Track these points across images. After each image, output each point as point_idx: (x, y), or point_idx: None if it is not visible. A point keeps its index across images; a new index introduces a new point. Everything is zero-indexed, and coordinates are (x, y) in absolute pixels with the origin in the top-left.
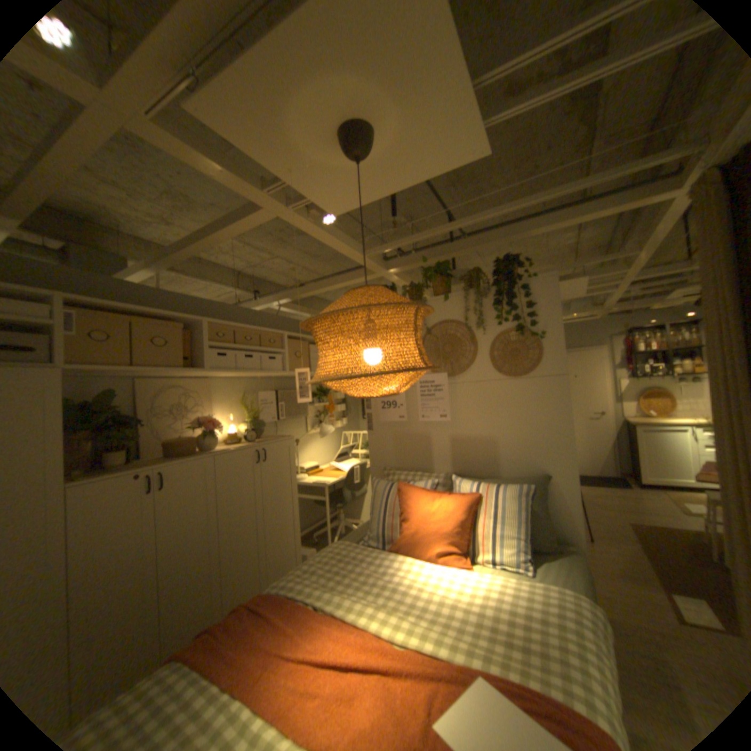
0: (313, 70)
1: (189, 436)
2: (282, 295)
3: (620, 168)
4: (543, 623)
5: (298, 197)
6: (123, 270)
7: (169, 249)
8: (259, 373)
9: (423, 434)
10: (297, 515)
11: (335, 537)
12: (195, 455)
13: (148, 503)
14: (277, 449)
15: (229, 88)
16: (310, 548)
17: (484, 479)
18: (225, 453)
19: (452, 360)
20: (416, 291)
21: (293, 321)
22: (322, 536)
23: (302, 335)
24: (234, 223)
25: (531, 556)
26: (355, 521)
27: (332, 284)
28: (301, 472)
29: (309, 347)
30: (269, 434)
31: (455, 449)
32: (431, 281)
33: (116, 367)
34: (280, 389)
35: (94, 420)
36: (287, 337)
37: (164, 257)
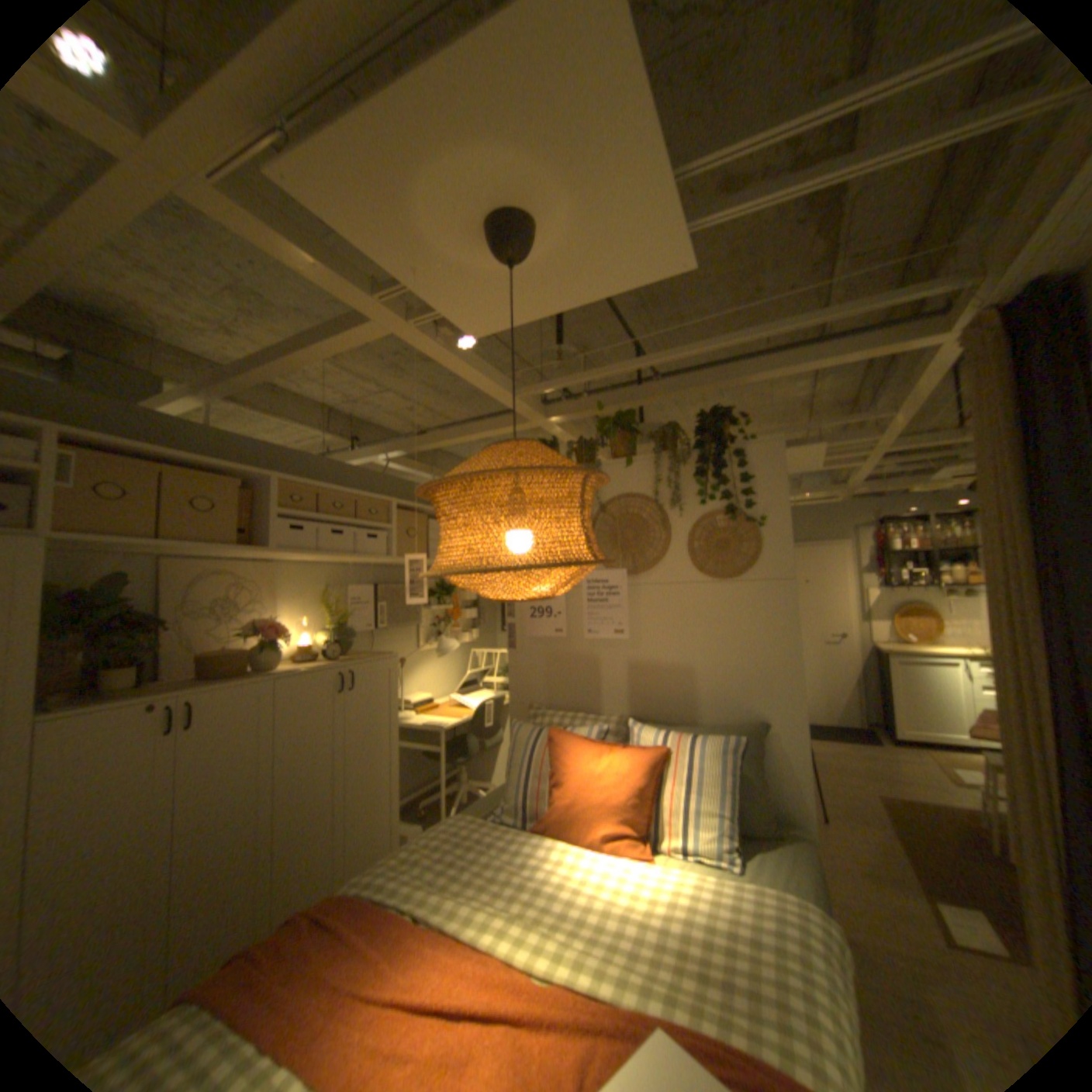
0: (454, 137)
1: (237, 647)
2: (392, 446)
3: (870, 300)
4: (754, 945)
5: (424, 309)
6: (156, 396)
7: (228, 369)
8: (352, 557)
9: (588, 657)
10: (396, 774)
11: (451, 809)
12: (244, 678)
13: (165, 750)
14: (371, 672)
15: (333, 152)
16: (413, 824)
17: (674, 726)
18: (291, 675)
19: (634, 551)
20: (586, 450)
21: (407, 484)
22: (432, 807)
23: (418, 505)
24: (327, 339)
25: (739, 842)
26: (482, 785)
27: (466, 434)
28: (405, 708)
29: (428, 523)
30: (361, 649)
31: (635, 680)
32: (608, 438)
33: (131, 539)
34: (382, 582)
35: (90, 618)
36: (397, 506)
37: (219, 381)
